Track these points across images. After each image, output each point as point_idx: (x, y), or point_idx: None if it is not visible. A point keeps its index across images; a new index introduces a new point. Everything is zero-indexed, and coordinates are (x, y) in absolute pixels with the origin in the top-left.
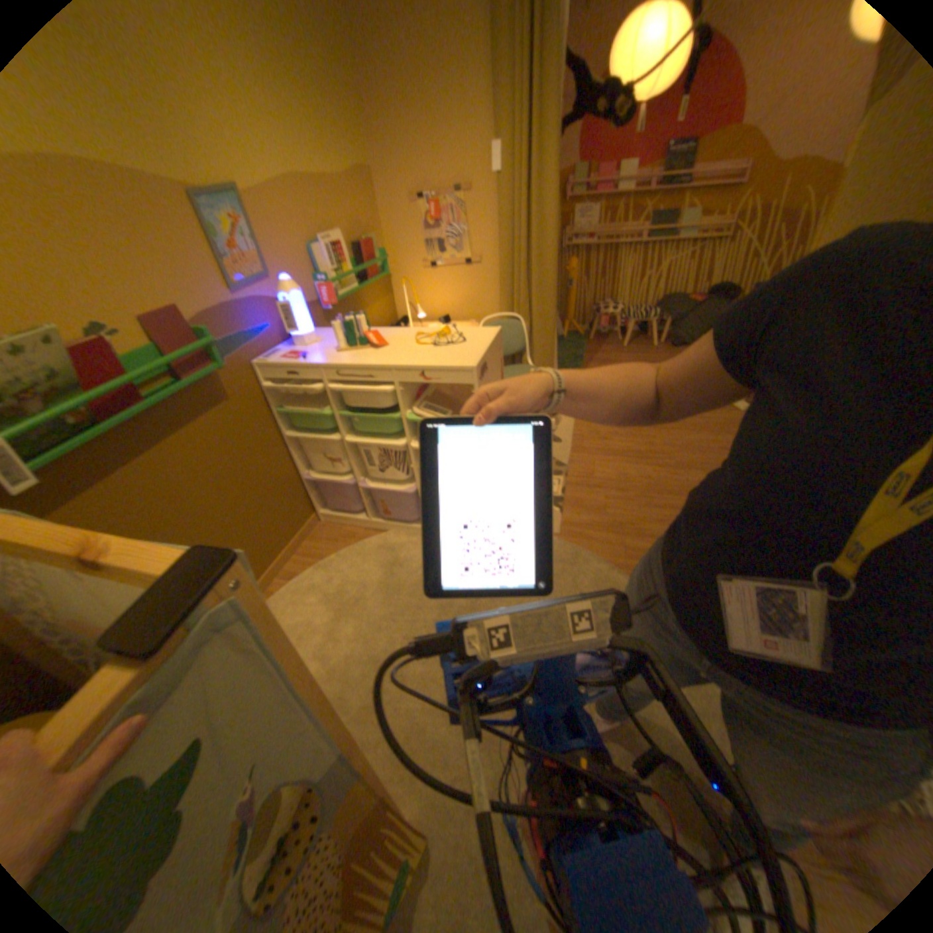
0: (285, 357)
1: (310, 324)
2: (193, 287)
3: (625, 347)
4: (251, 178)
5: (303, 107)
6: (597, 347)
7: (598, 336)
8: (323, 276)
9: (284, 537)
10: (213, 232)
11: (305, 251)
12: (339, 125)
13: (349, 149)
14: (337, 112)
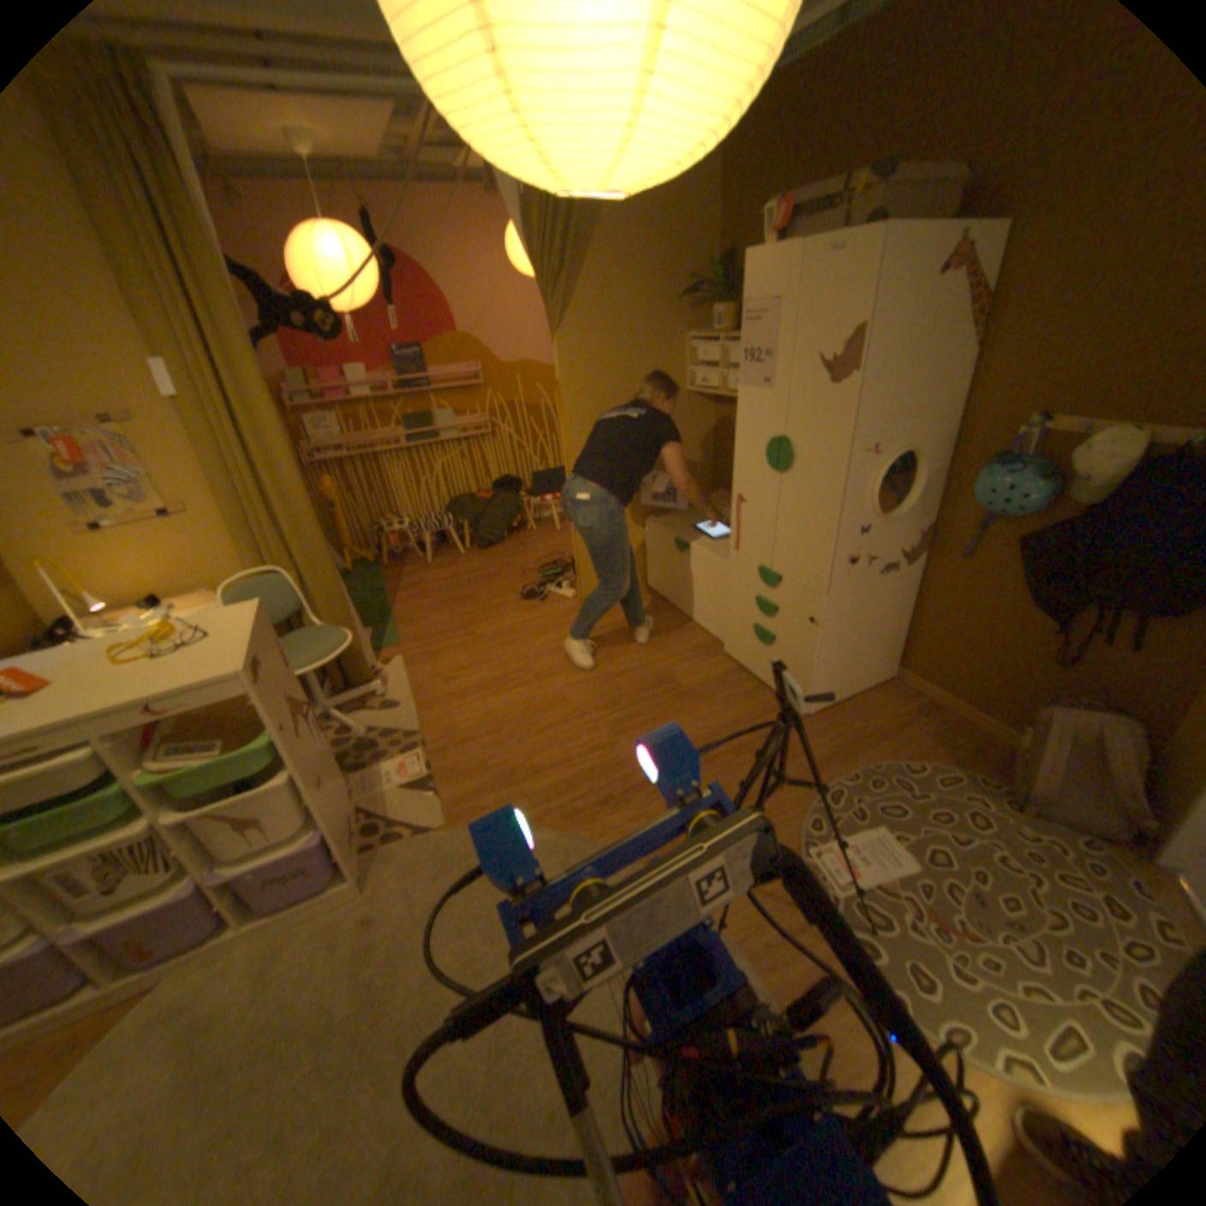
0: None
1: None
2: None
3: (432, 563)
4: None
5: None
6: (399, 572)
7: (394, 559)
8: None
9: None
10: None
11: None
12: None
13: None
14: None
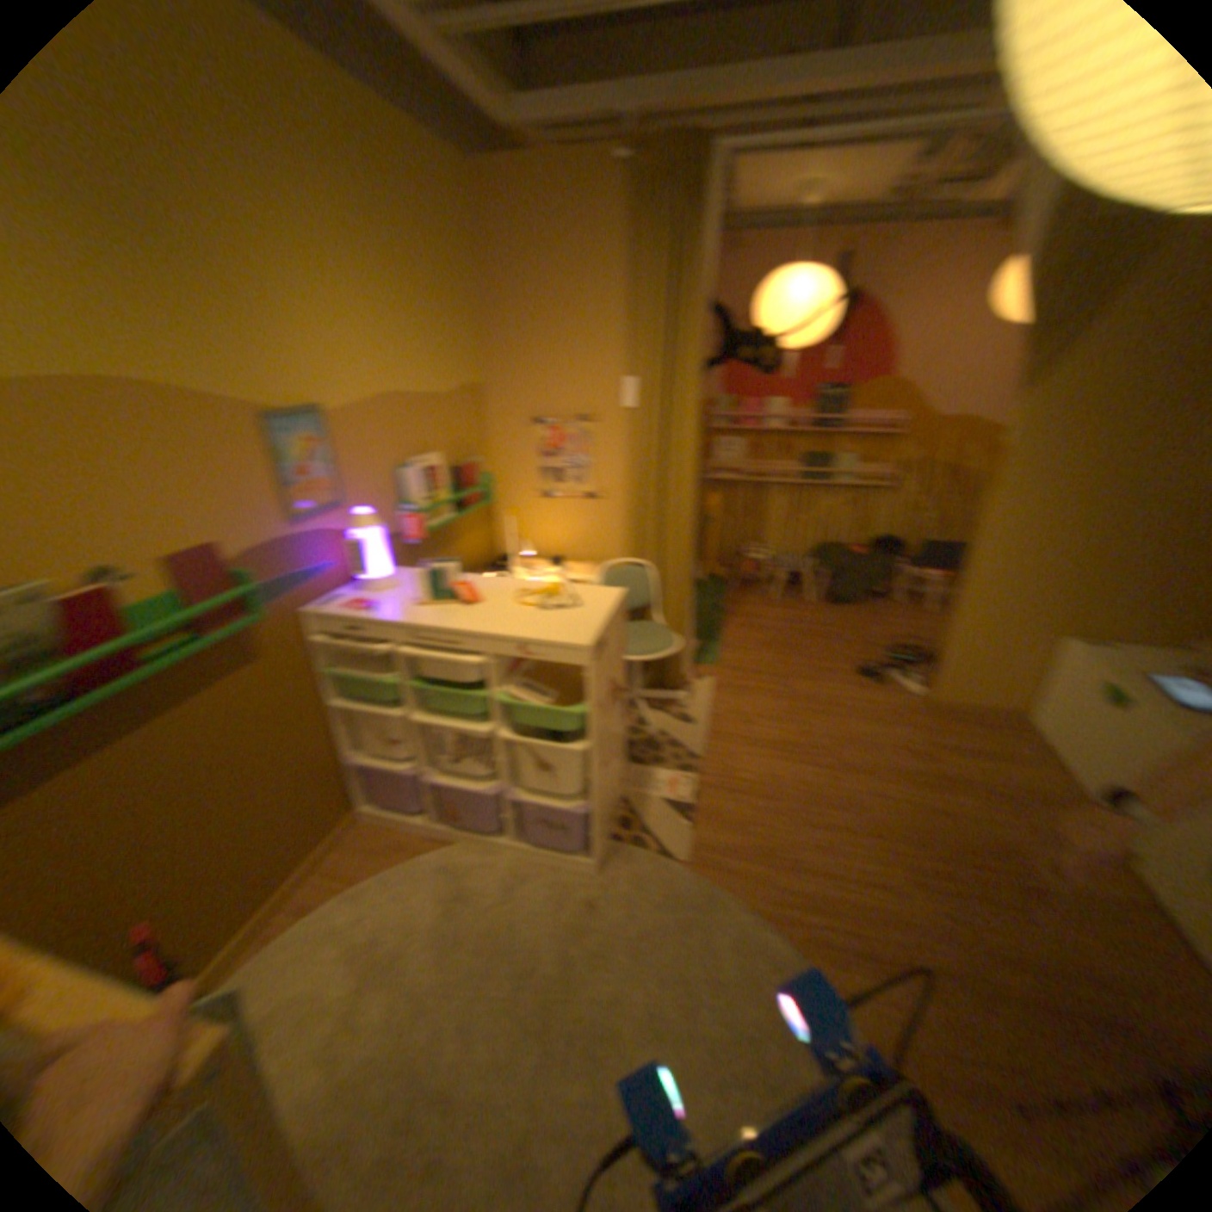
0: (342, 608)
1: (382, 566)
2: (237, 522)
3: (772, 600)
4: (334, 399)
5: (410, 327)
6: (739, 597)
7: (739, 583)
8: (406, 506)
9: (299, 850)
10: (276, 458)
11: (388, 477)
12: (449, 344)
13: (457, 368)
14: (448, 331)
